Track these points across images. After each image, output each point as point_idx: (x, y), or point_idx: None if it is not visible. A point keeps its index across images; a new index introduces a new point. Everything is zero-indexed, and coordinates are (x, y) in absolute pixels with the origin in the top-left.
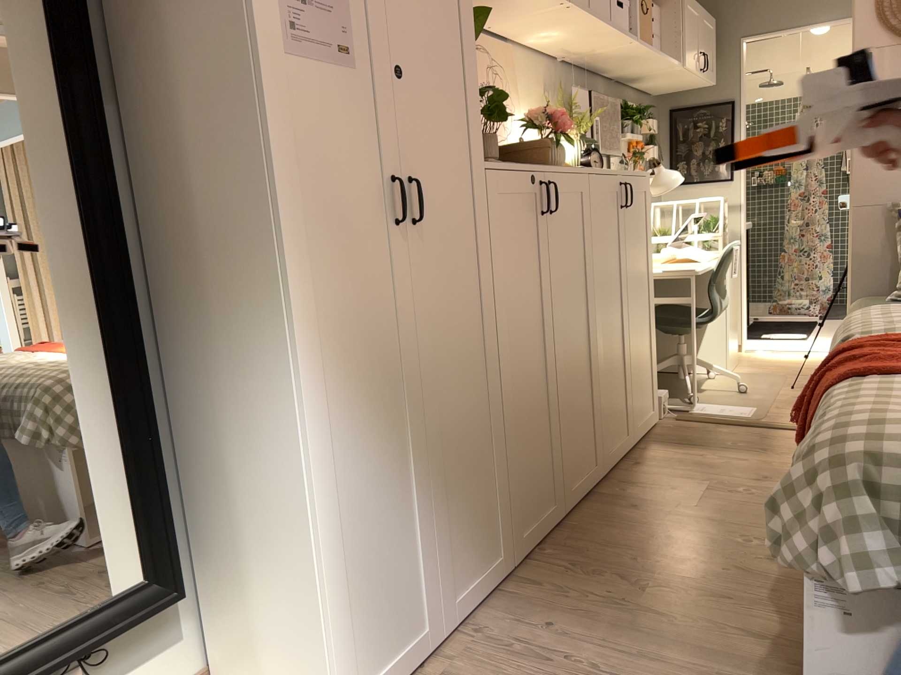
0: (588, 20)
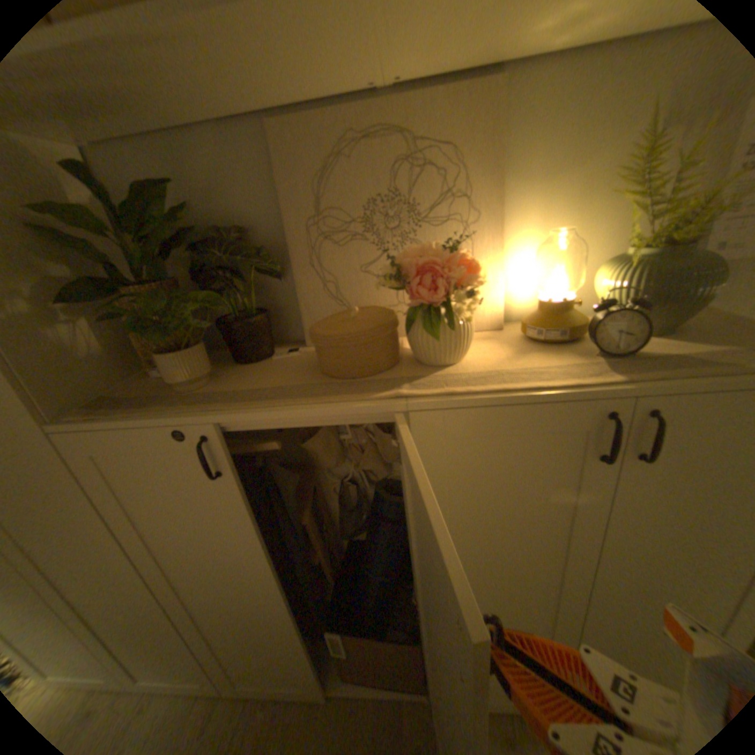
0: None
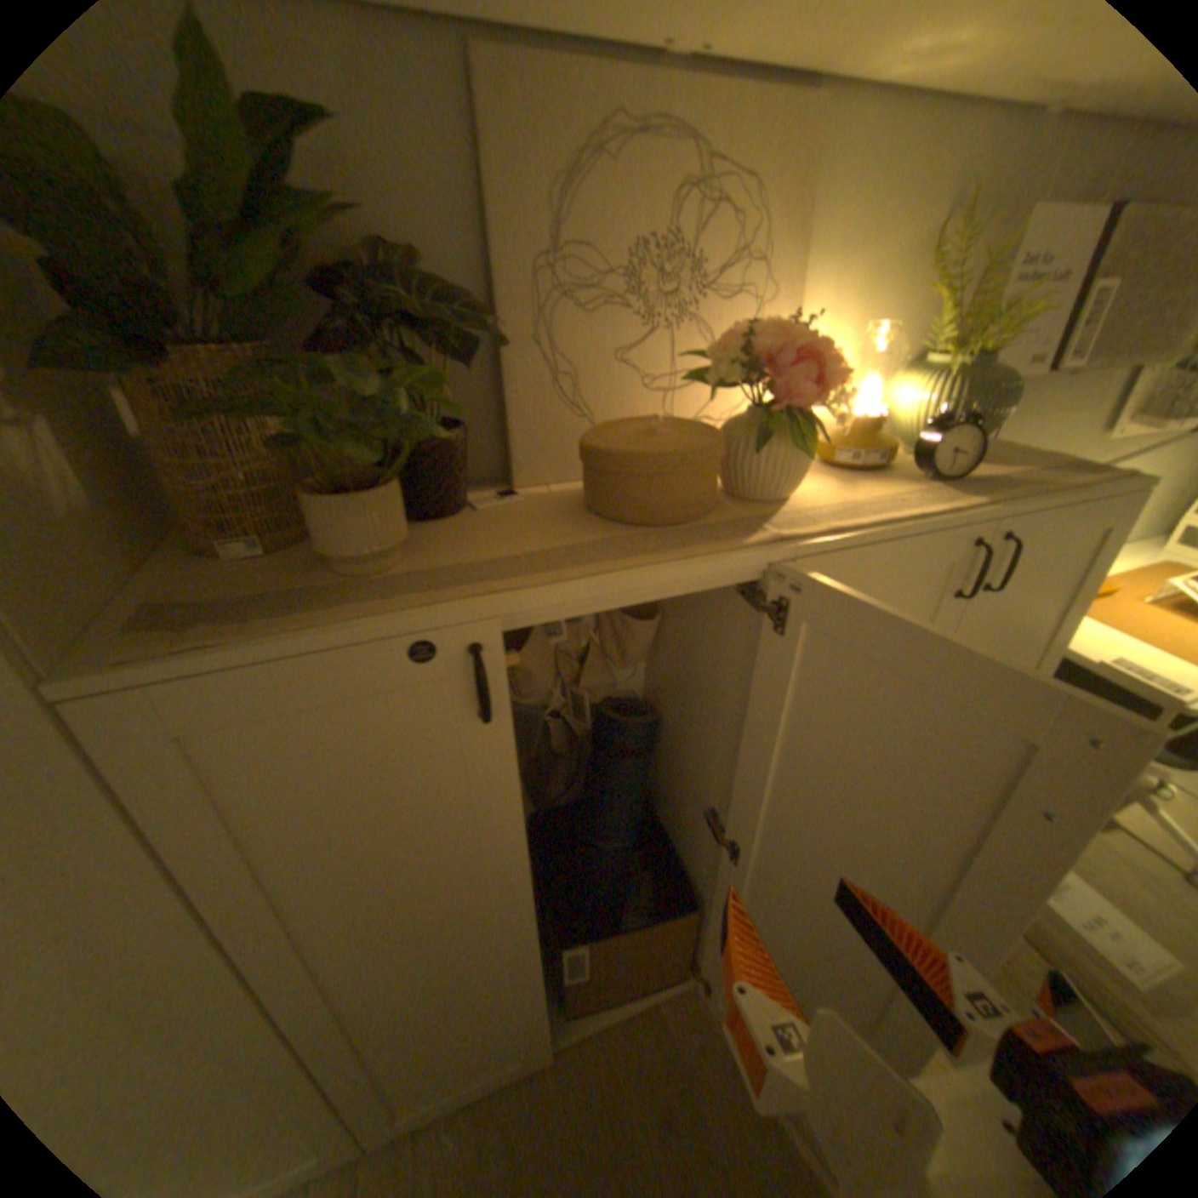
0: None
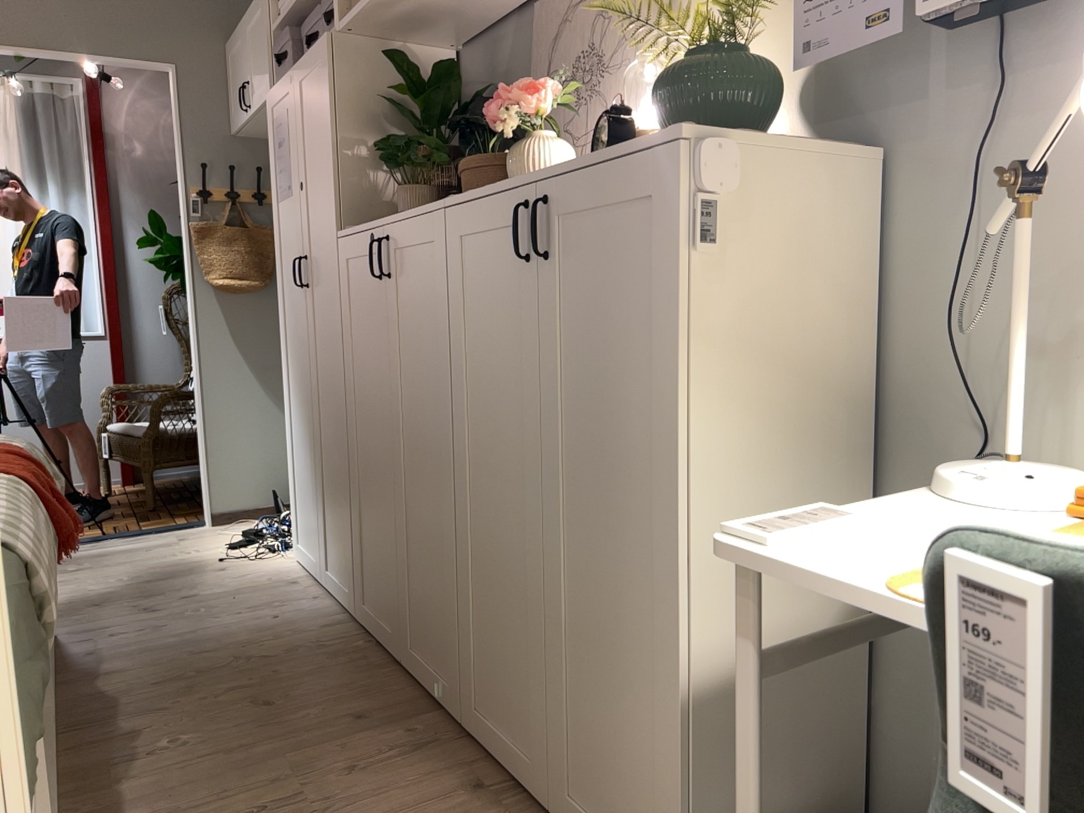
0: None
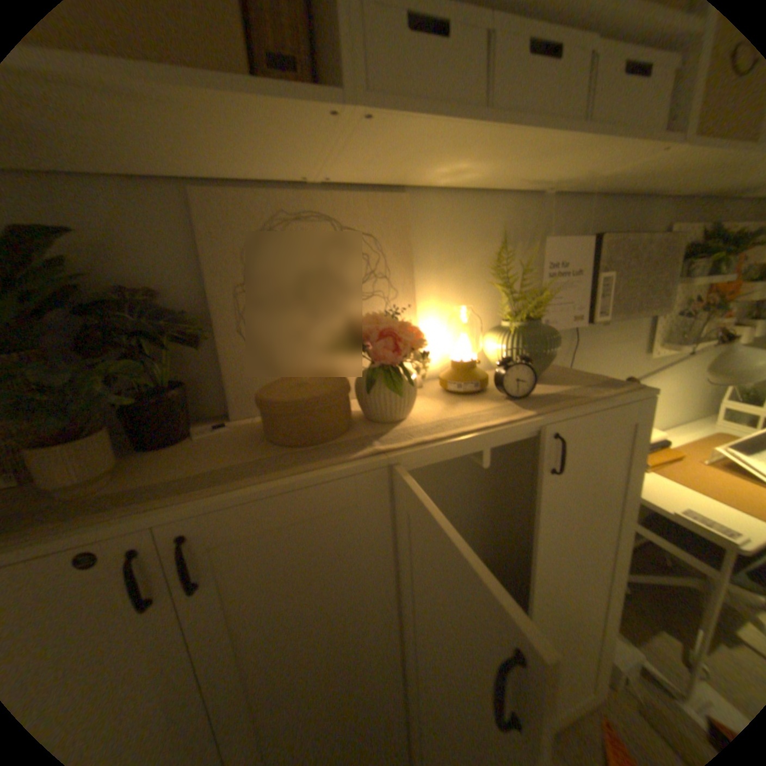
0: (496, 128)
